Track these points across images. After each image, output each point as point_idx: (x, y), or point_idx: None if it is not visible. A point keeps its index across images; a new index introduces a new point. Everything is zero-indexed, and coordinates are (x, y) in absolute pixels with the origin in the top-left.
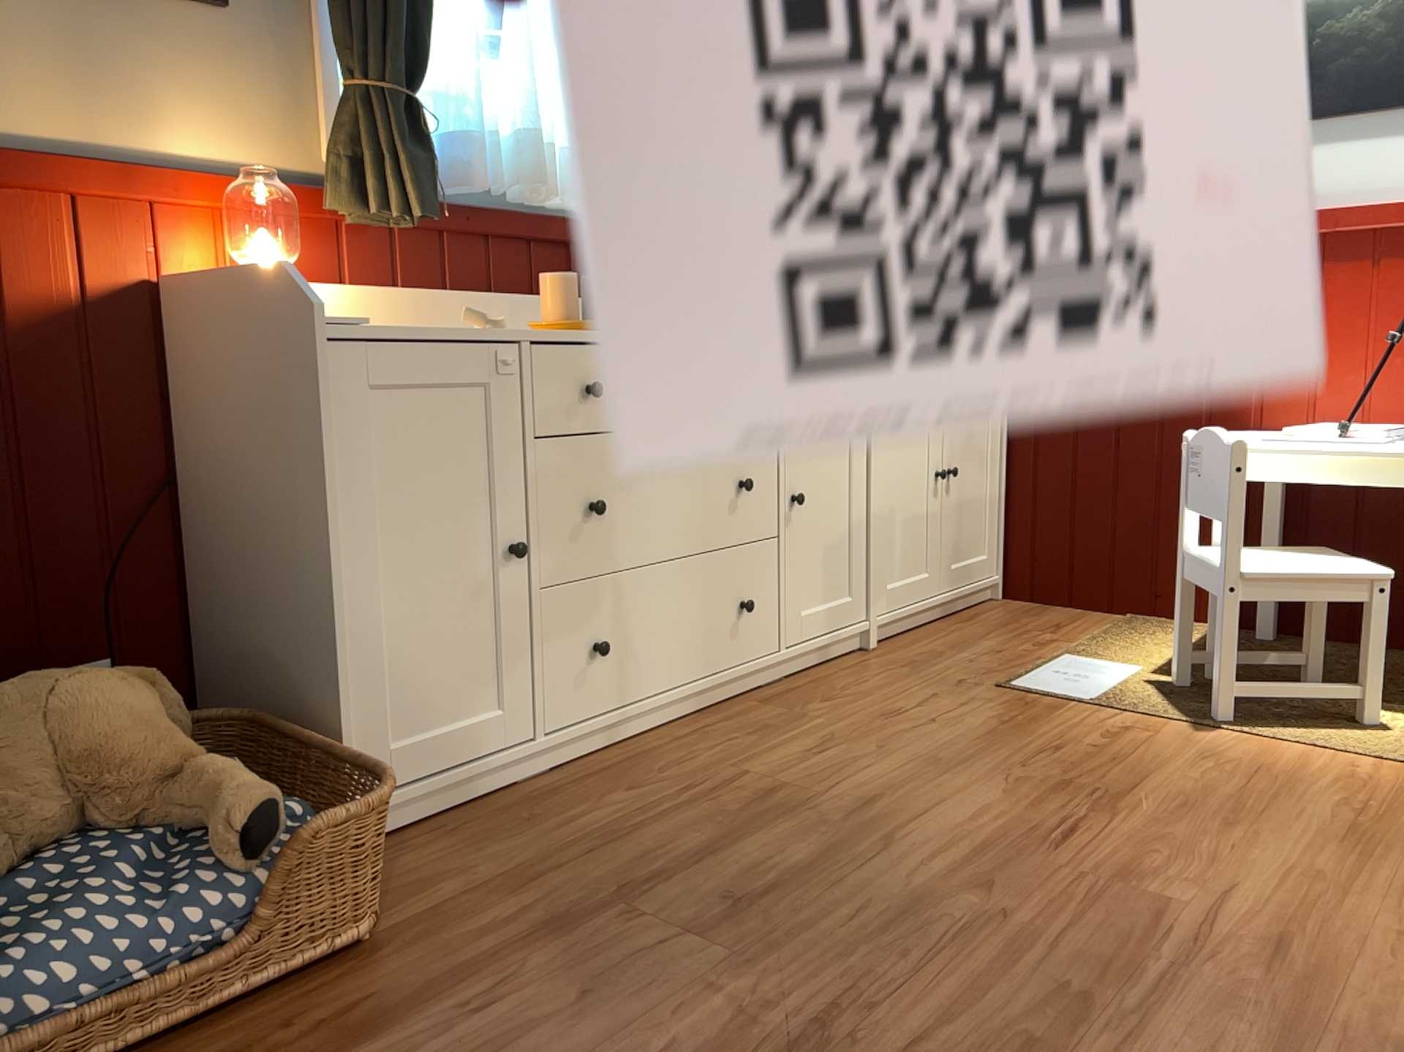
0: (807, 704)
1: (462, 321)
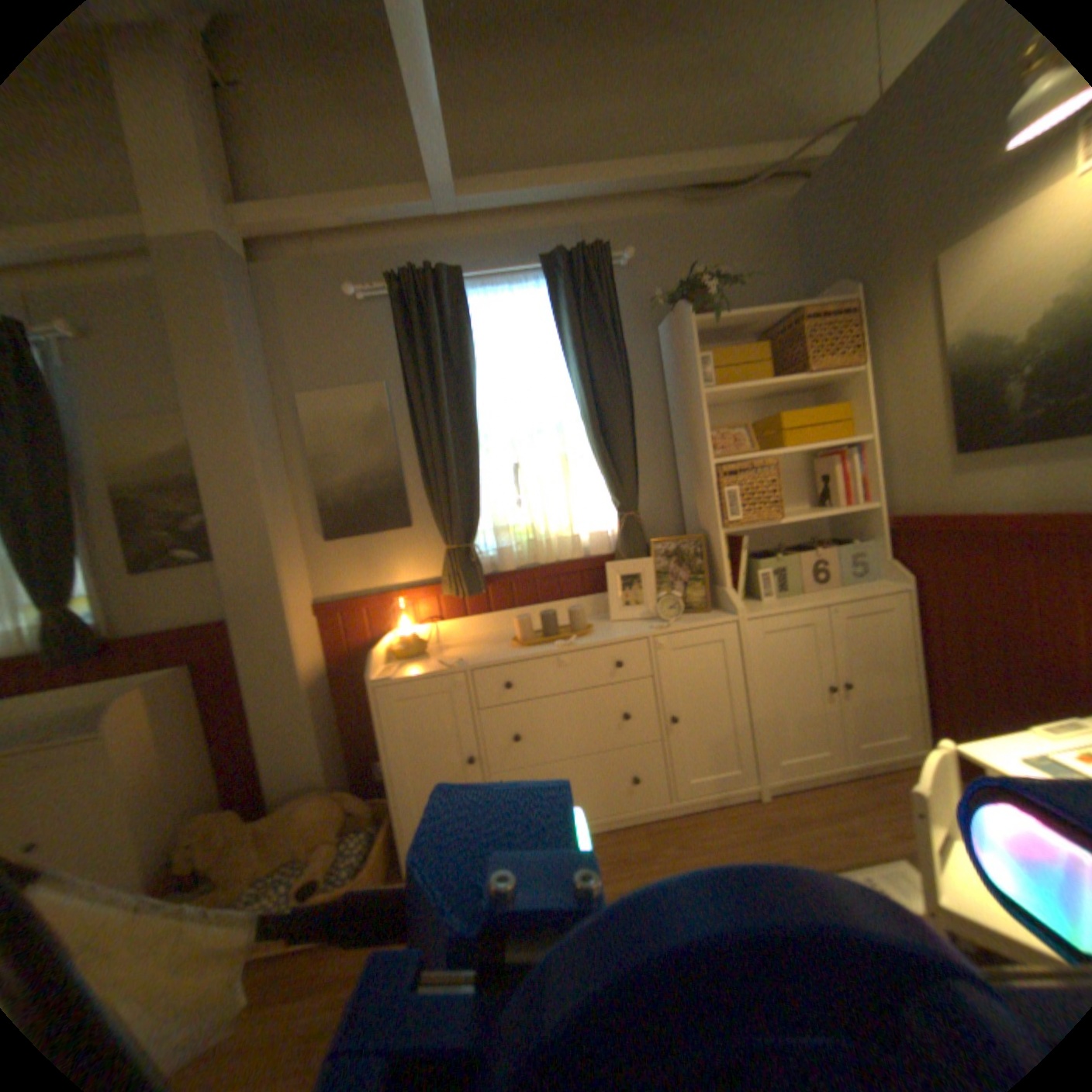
0: (668, 846)
1: (442, 662)
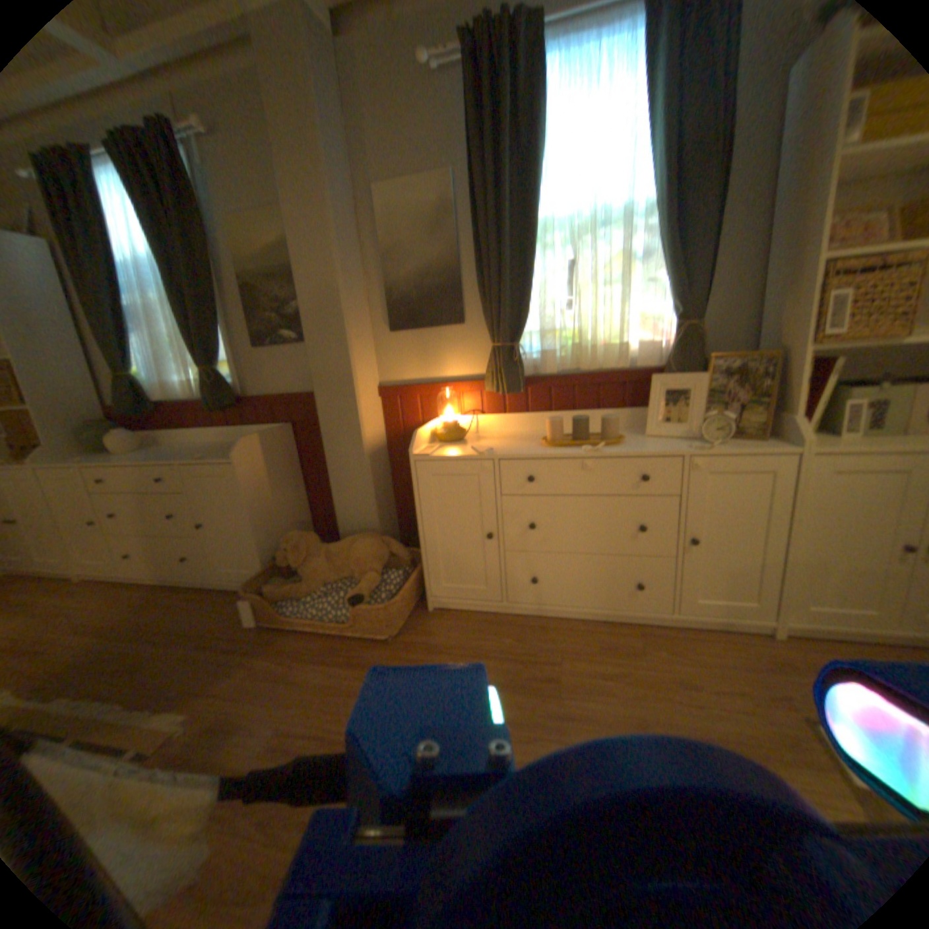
0: (661, 650)
1: (476, 449)
